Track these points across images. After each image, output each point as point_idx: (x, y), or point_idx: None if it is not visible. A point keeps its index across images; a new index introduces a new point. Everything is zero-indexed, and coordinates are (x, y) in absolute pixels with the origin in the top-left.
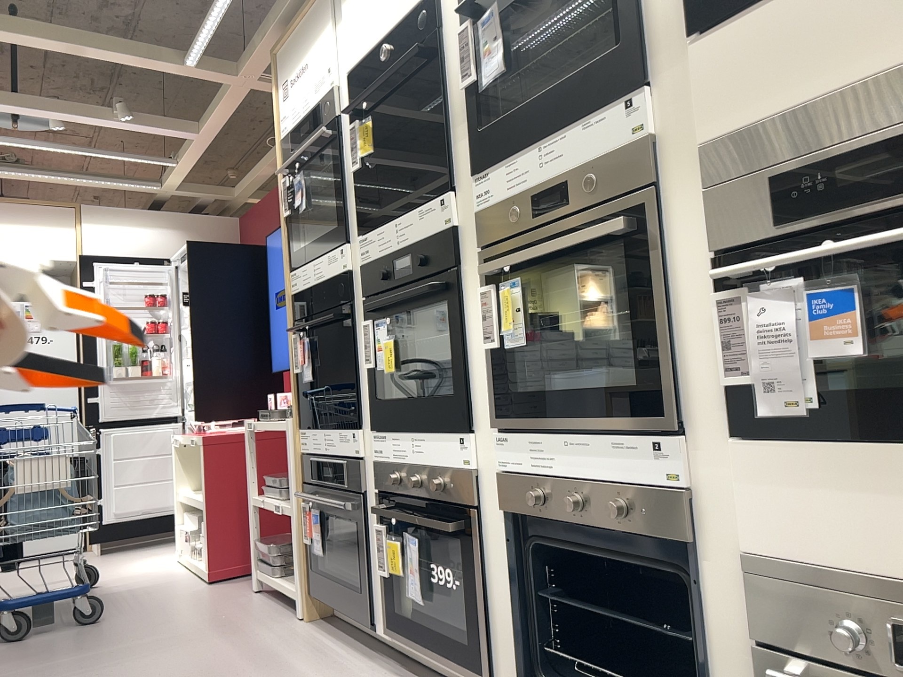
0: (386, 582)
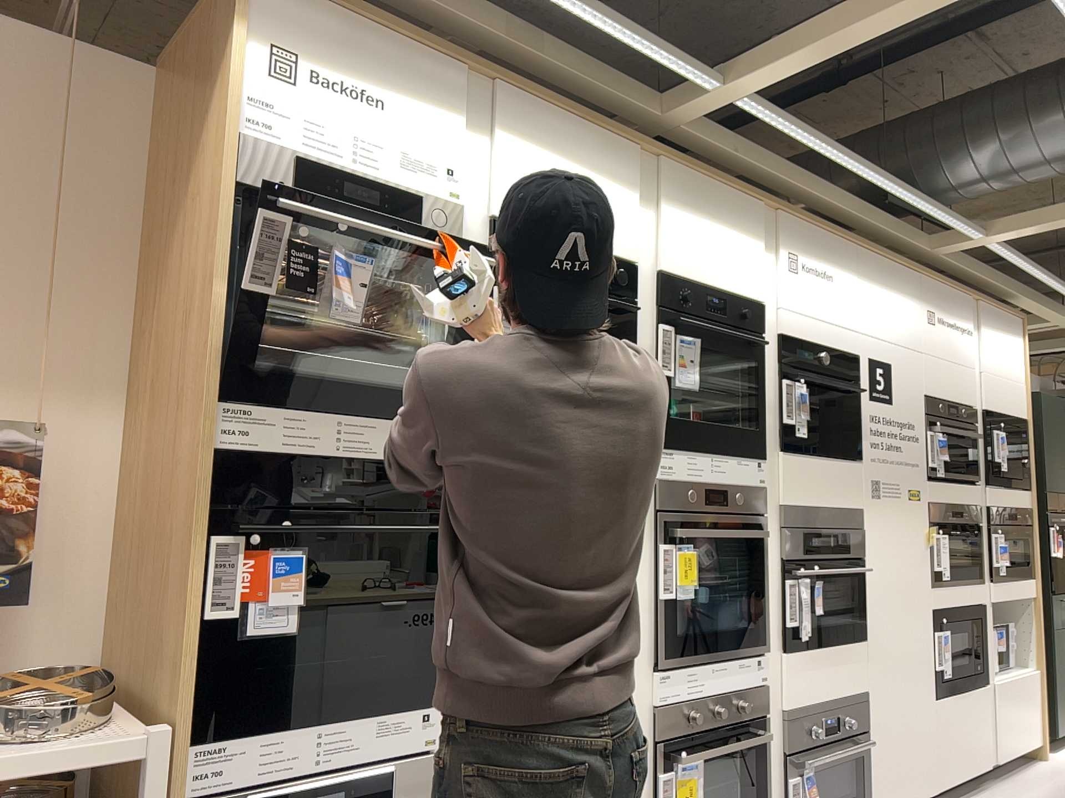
0: None
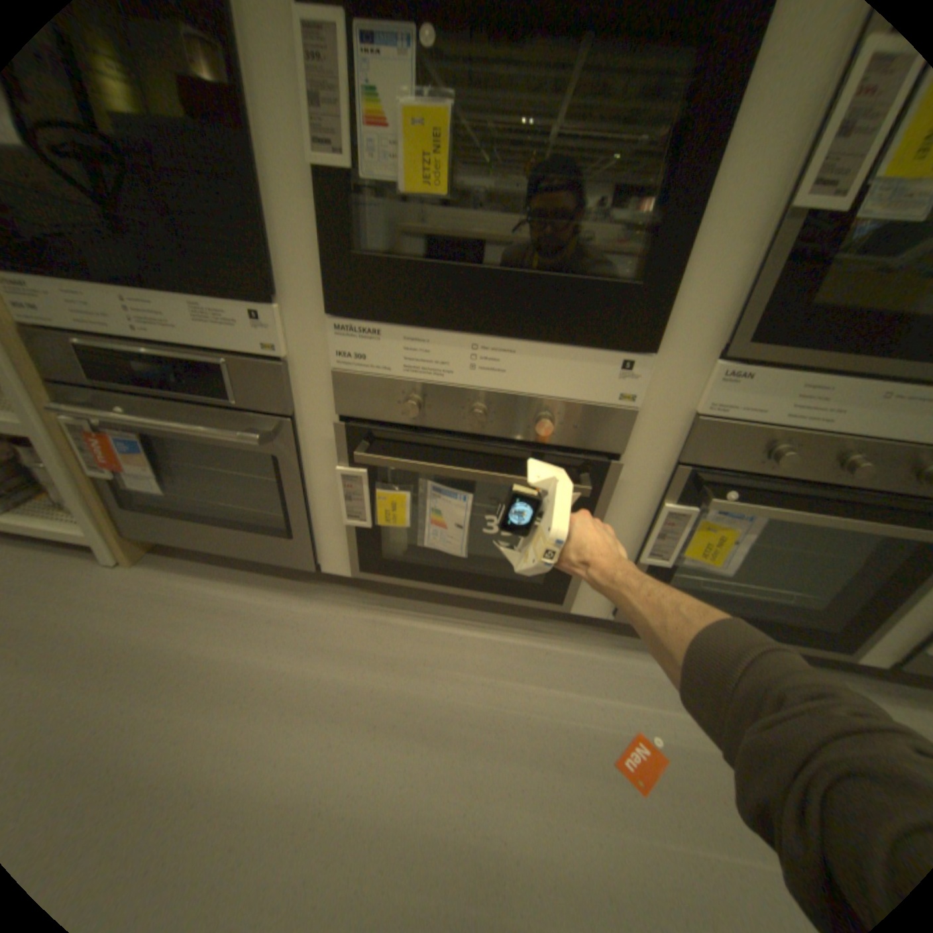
0: (360, 524)
